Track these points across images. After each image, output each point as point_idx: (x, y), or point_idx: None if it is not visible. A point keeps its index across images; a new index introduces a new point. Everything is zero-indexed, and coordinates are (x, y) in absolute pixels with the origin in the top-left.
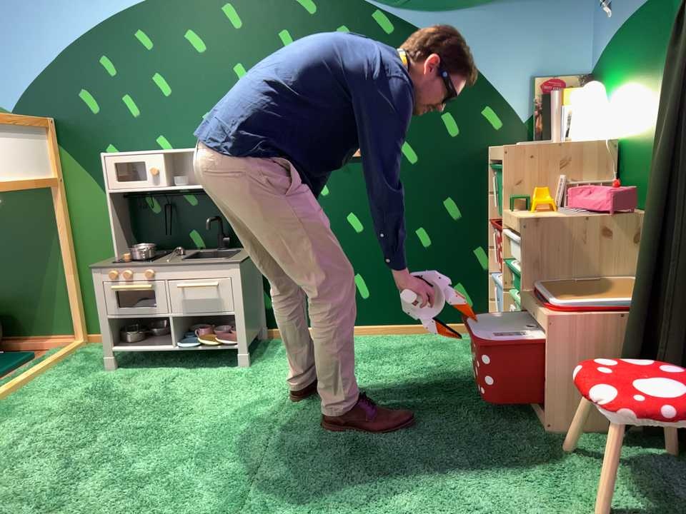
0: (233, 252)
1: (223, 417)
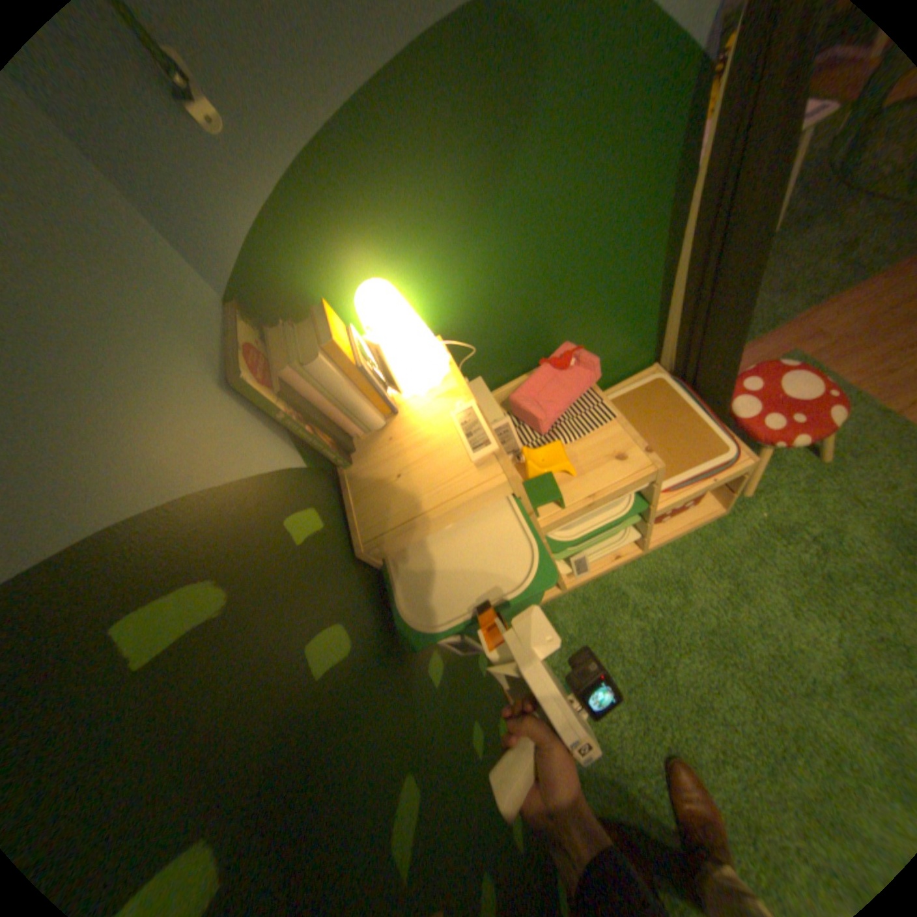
0: None
1: None
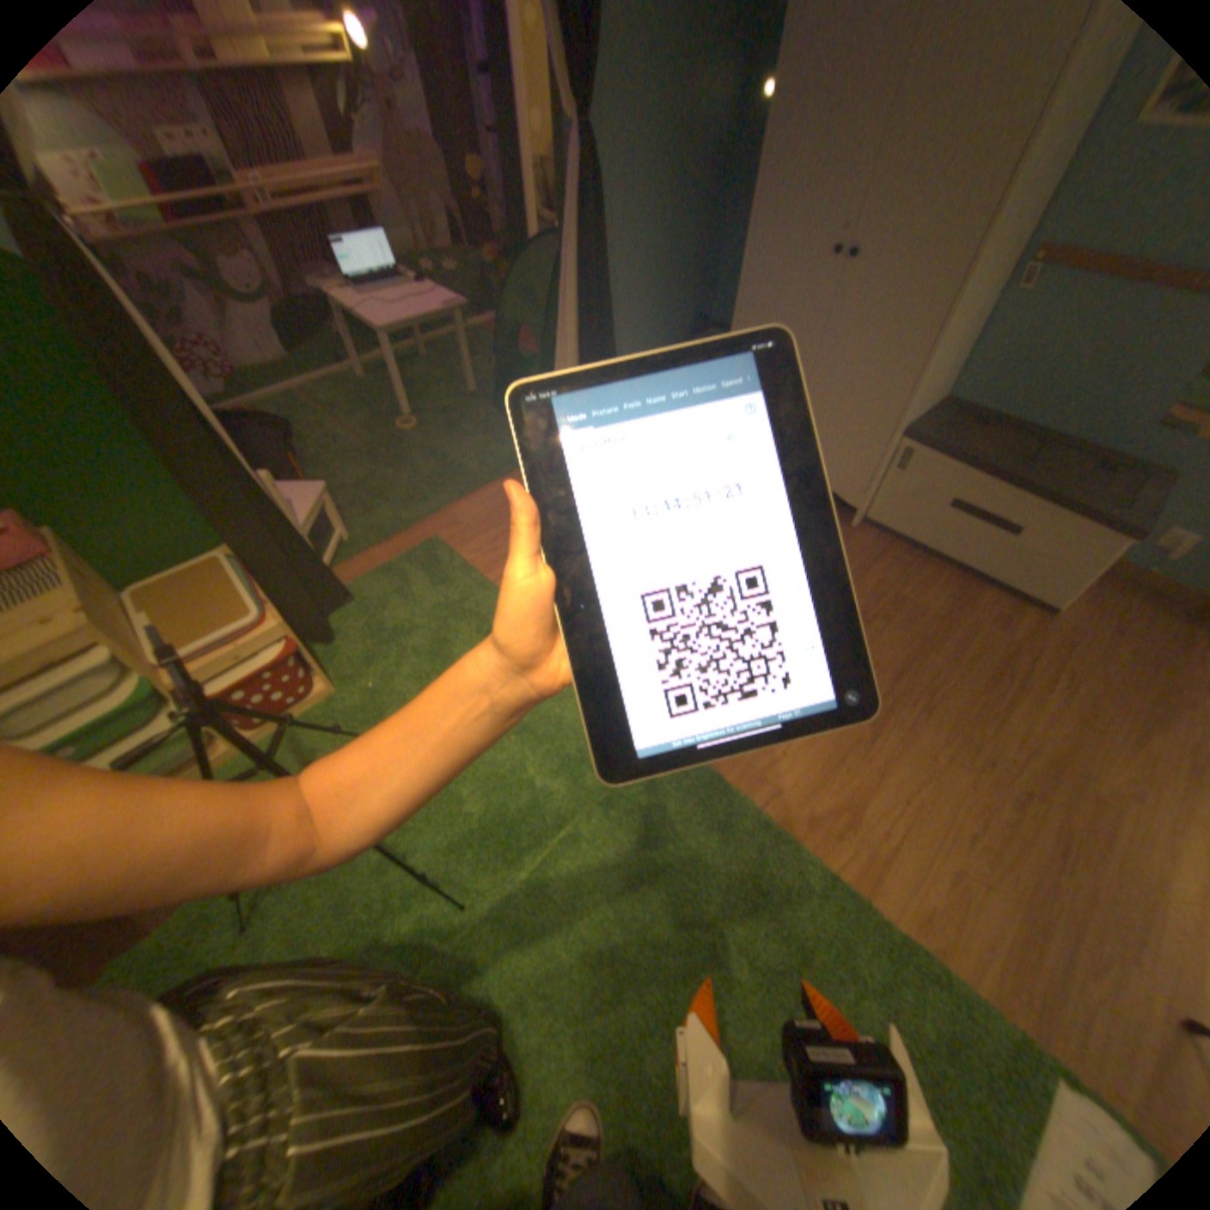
0: None
1: (503, 1019)
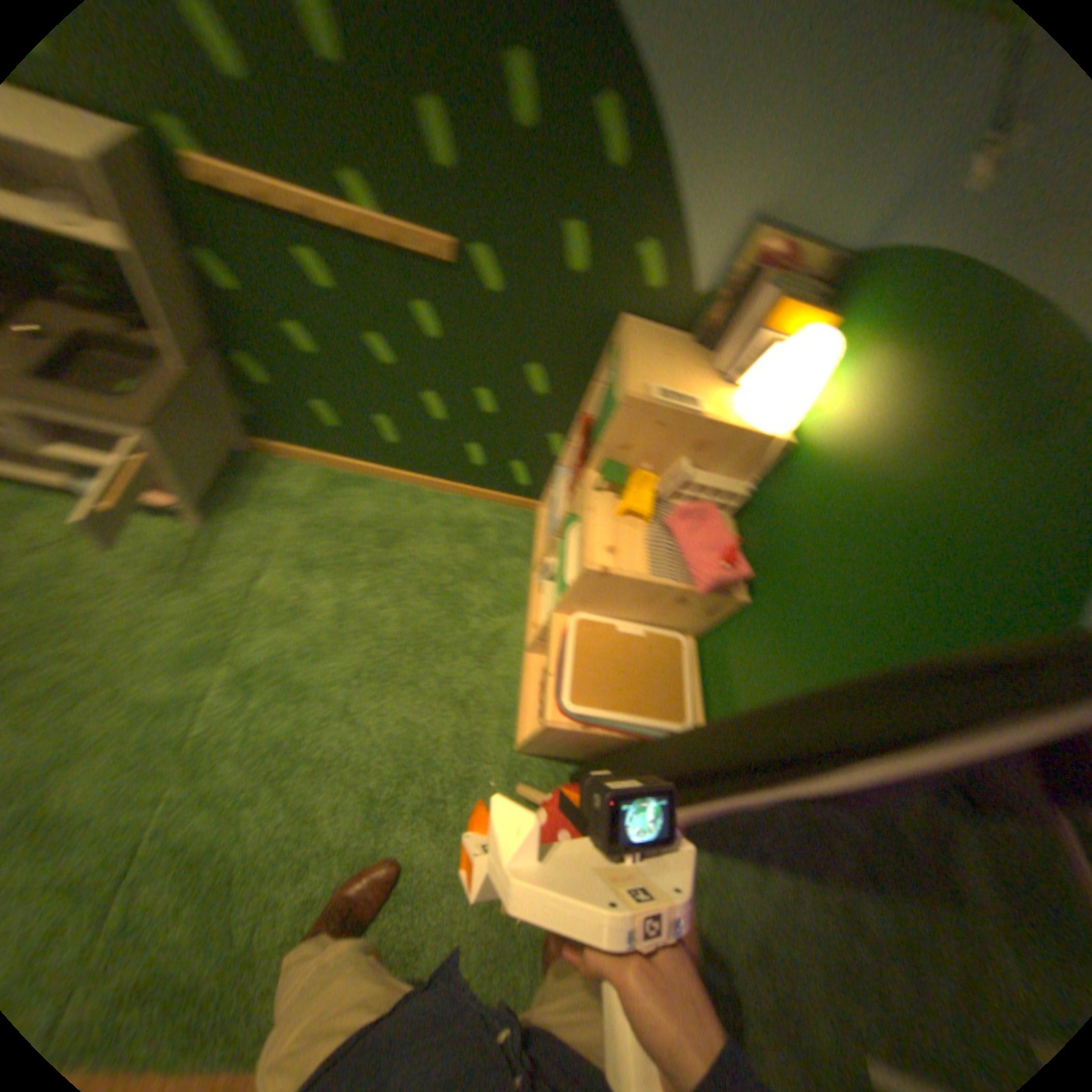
0: (142, 353)
1: (134, 661)
